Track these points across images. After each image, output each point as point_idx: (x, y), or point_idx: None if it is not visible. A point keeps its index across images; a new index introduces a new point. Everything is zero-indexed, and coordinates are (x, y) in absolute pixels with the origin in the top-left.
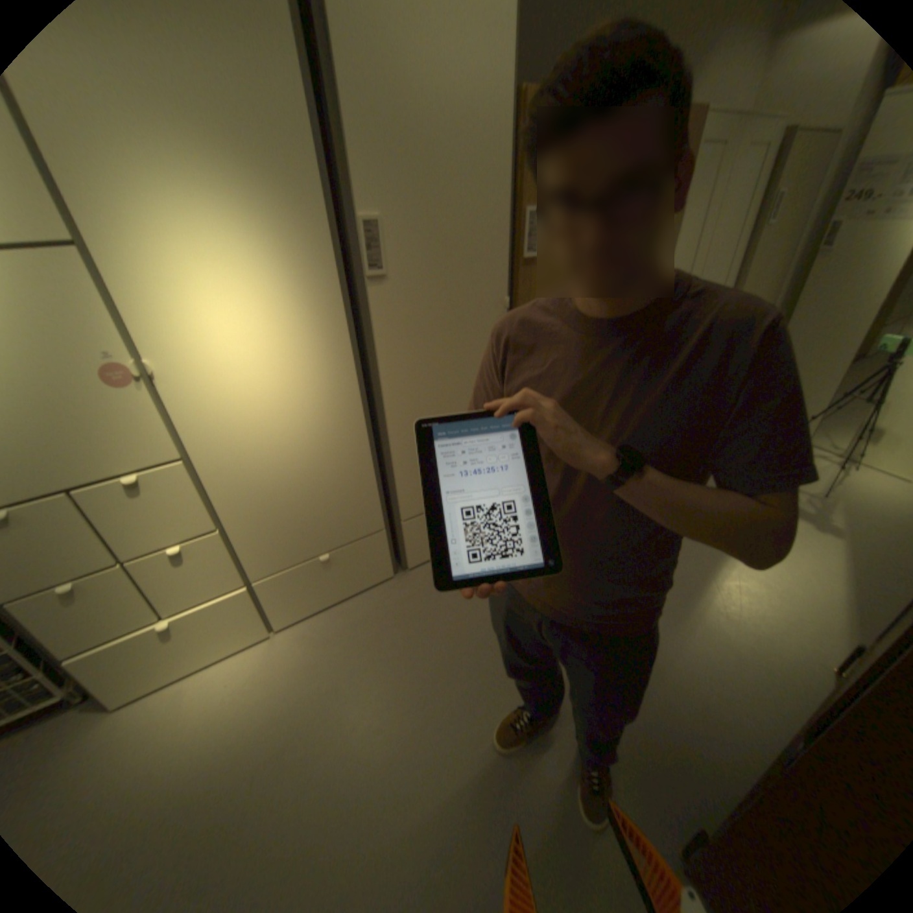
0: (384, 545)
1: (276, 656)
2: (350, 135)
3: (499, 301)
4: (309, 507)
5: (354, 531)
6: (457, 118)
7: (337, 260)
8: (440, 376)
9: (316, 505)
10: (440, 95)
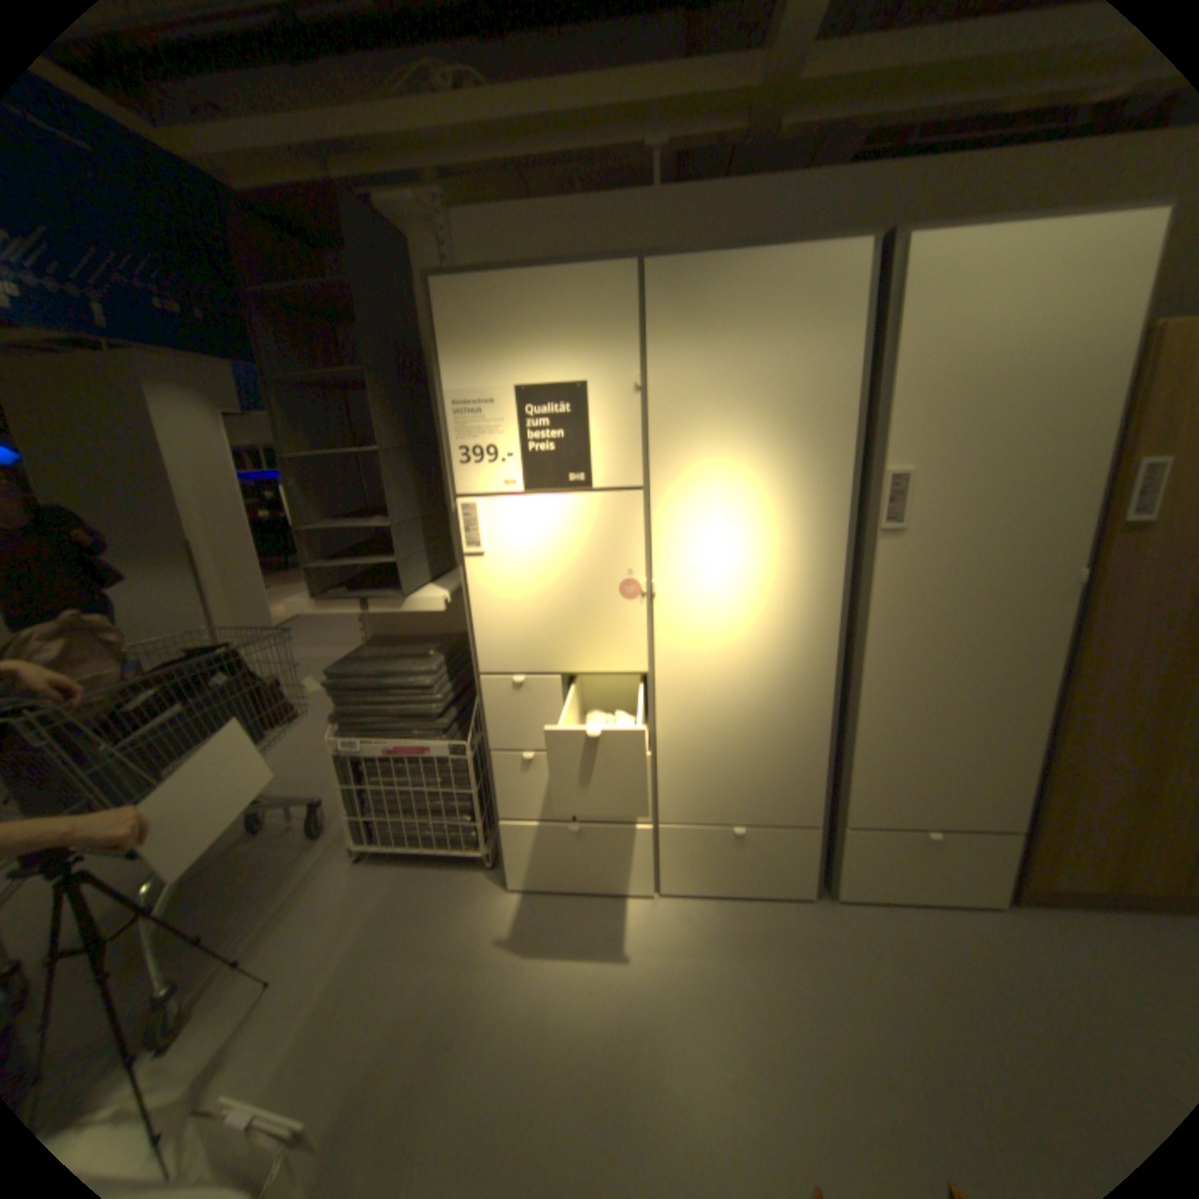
0: (816, 849)
1: (656, 922)
2: (899, 396)
3: (1071, 571)
4: (743, 763)
5: (784, 813)
6: (1043, 366)
7: (851, 509)
8: (951, 653)
9: (751, 763)
10: (1023, 347)
